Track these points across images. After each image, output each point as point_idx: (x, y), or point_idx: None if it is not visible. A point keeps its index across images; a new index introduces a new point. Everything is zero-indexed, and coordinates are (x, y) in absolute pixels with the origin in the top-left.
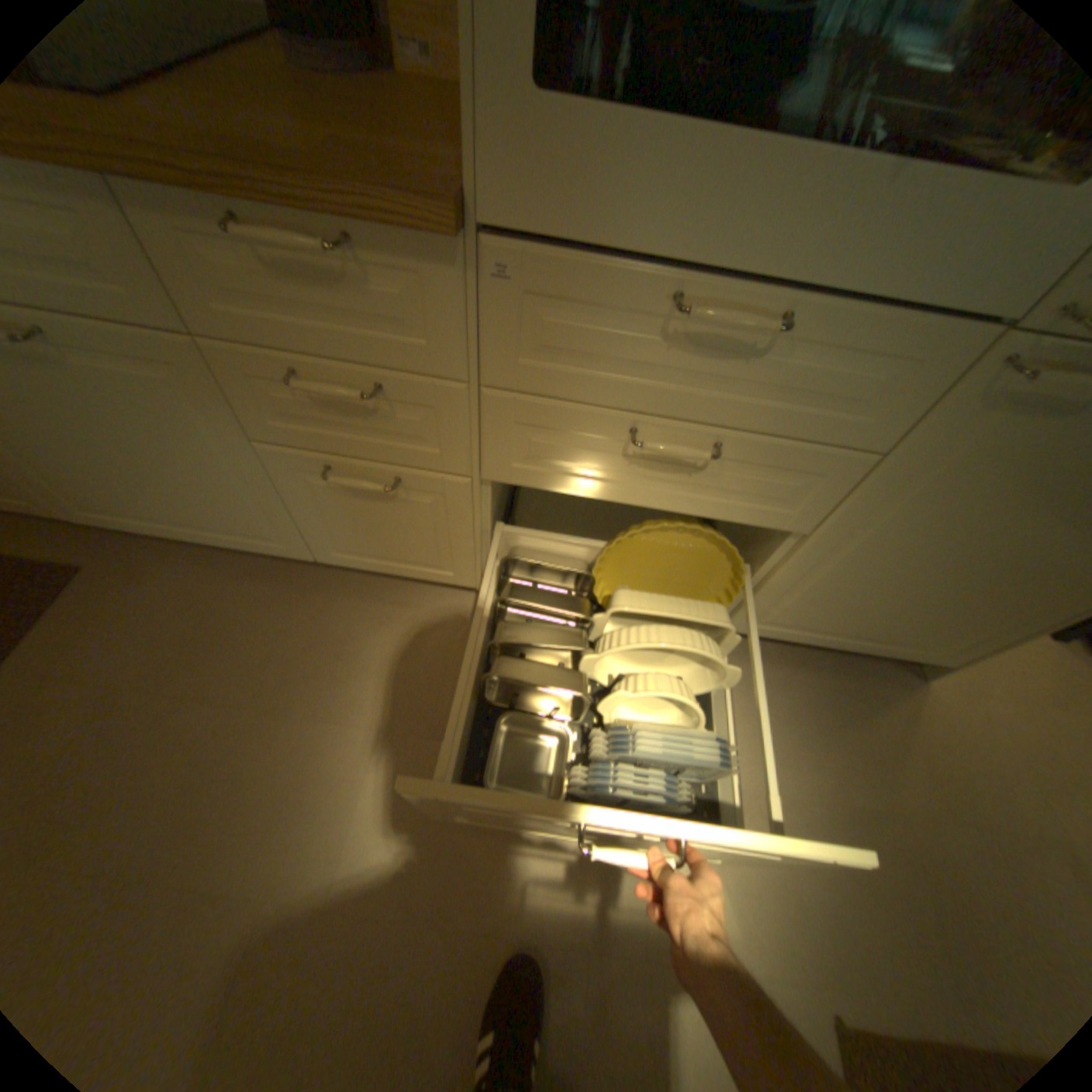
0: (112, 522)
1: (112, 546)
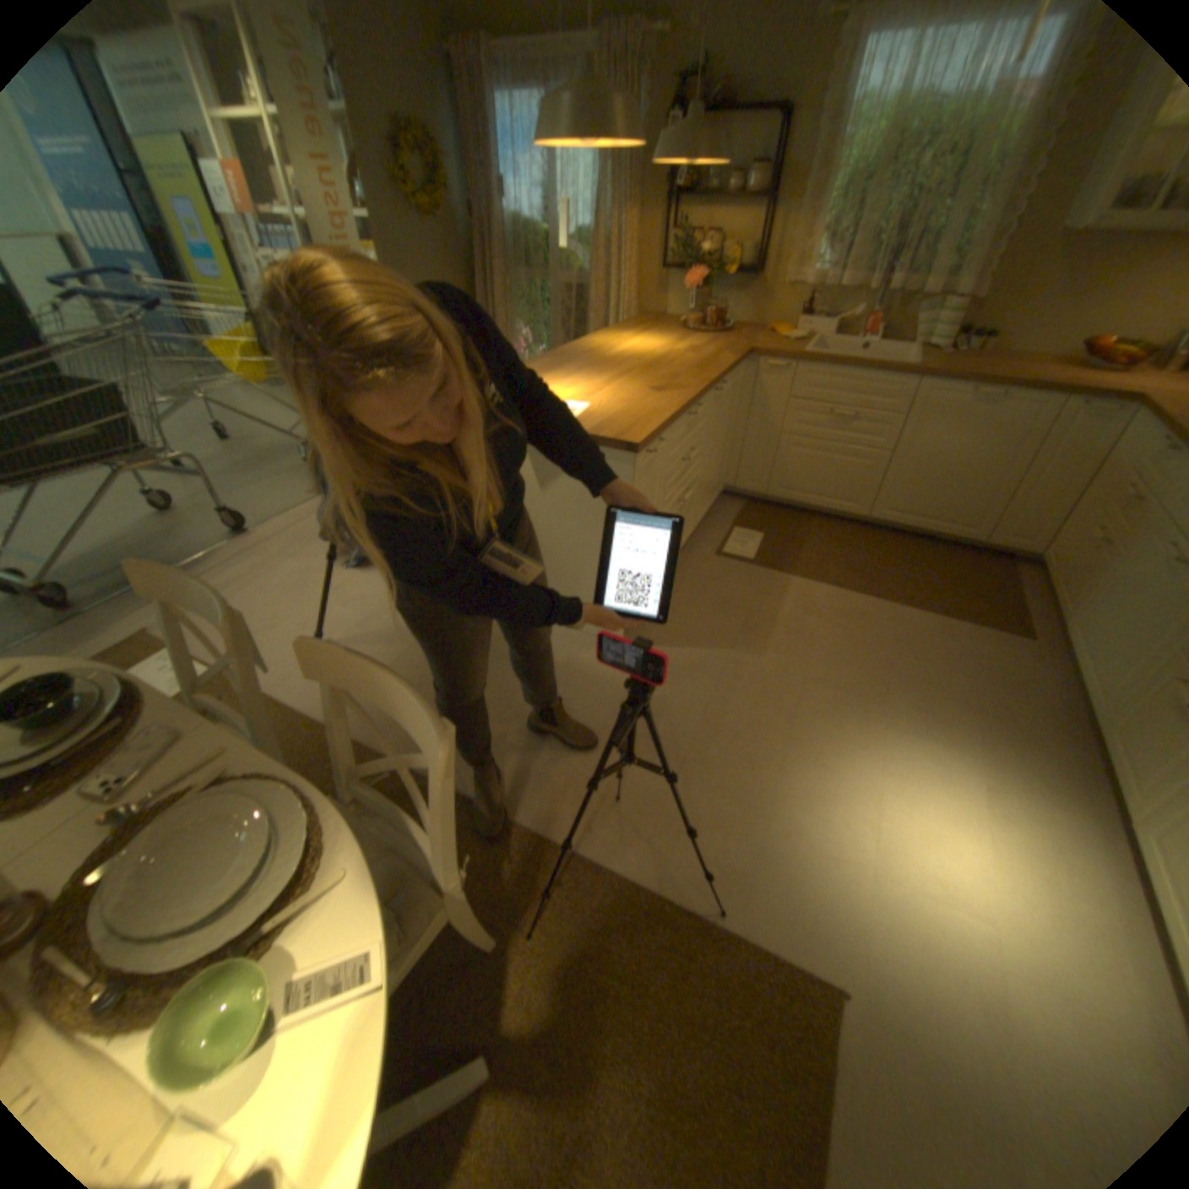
0: (1075, 640)
1: (1055, 650)
